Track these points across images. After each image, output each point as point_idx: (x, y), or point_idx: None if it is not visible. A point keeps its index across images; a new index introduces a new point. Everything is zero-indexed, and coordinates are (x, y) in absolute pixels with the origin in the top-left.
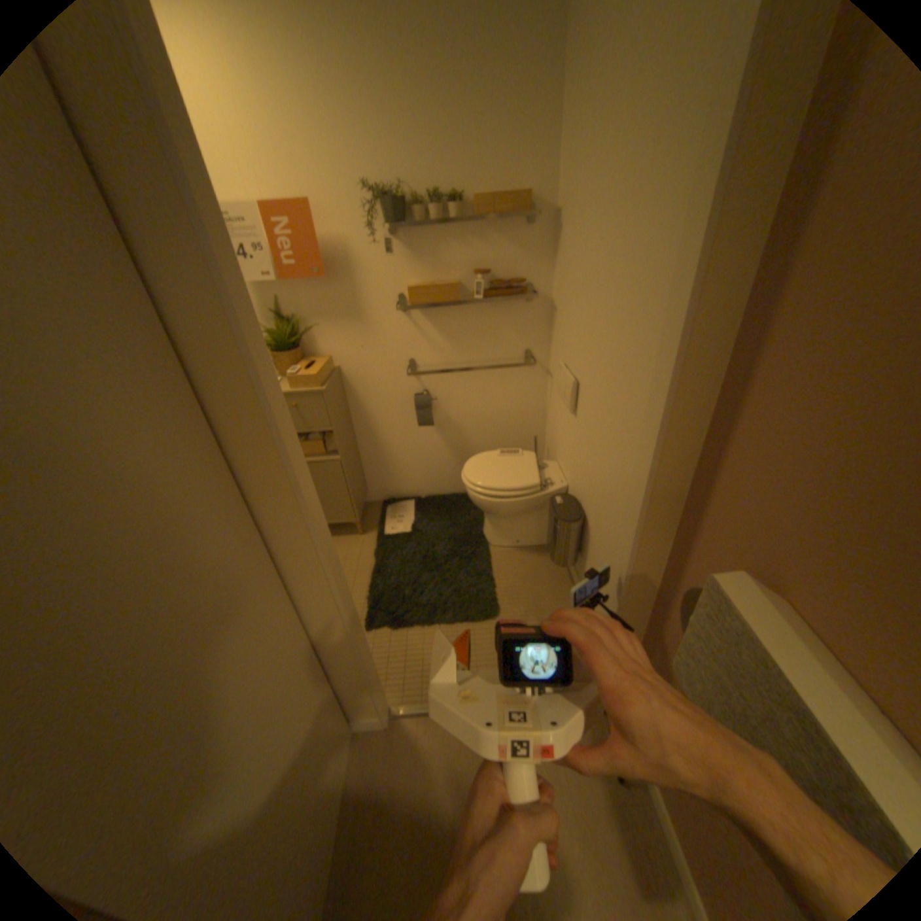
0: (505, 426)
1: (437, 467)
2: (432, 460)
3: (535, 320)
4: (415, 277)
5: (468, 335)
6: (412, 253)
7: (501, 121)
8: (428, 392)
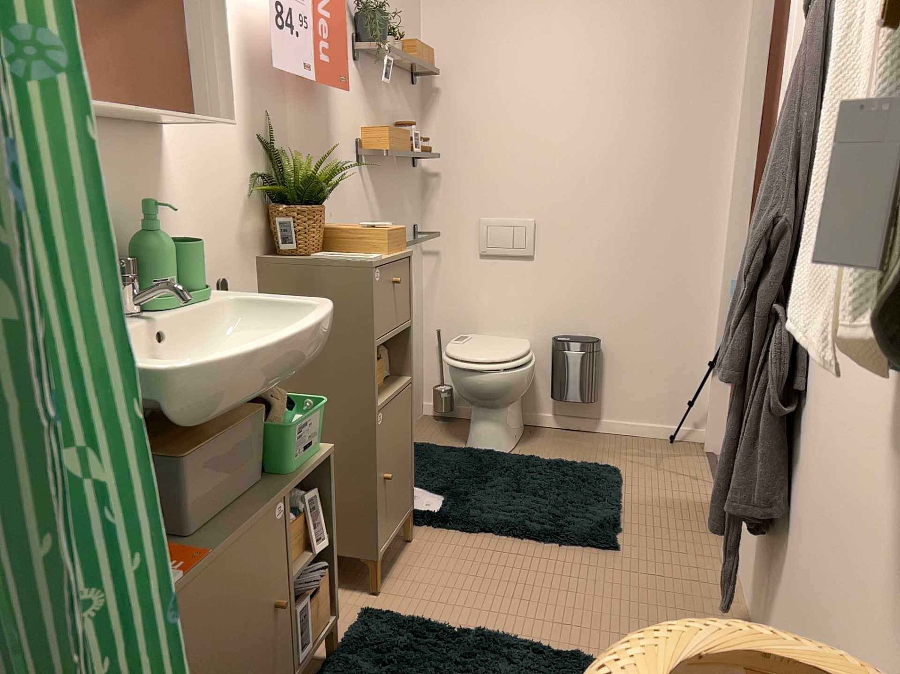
0: None
1: None
2: None
3: (417, 192)
4: (367, 123)
5: (391, 205)
6: (366, 94)
7: None
8: None
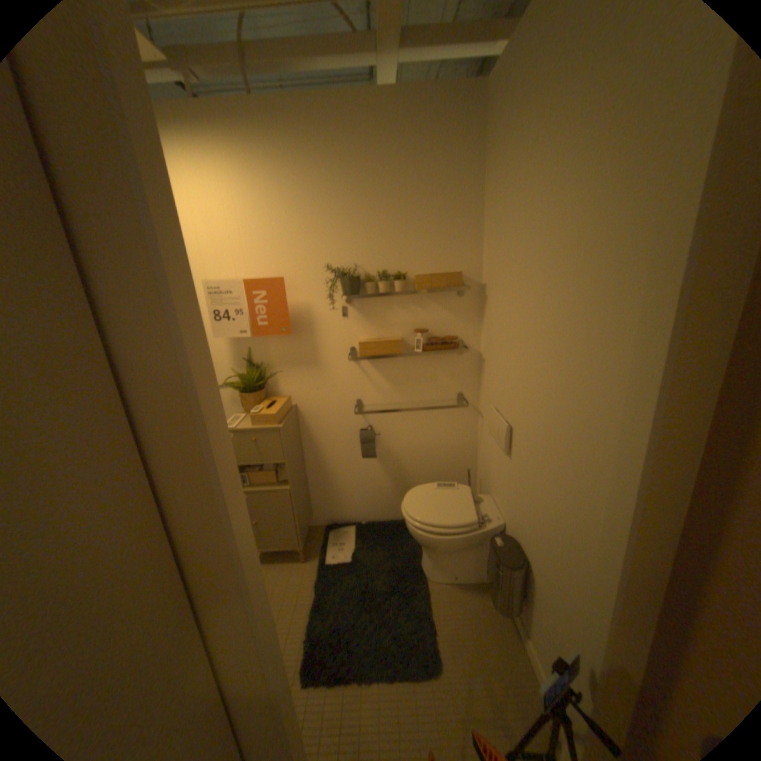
0: (440, 458)
1: (377, 494)
2: (372, 488)
3: (465, 368)
4: (364, 334)
5: (408, 380)
6: (363, 316)
7: (436, 225)
8: (371, 427)
